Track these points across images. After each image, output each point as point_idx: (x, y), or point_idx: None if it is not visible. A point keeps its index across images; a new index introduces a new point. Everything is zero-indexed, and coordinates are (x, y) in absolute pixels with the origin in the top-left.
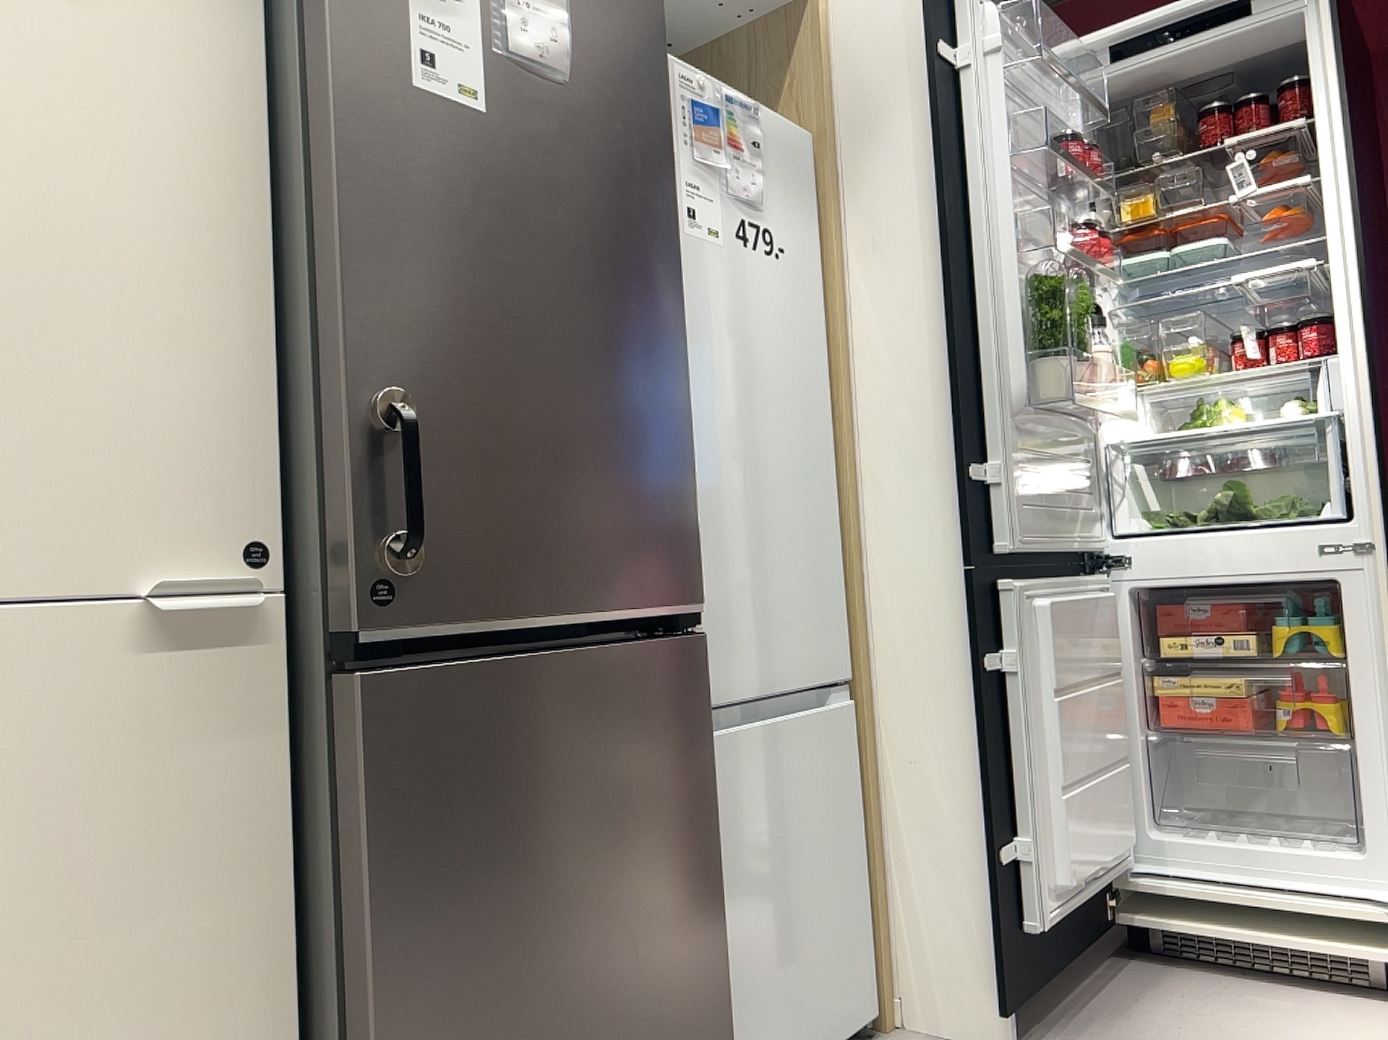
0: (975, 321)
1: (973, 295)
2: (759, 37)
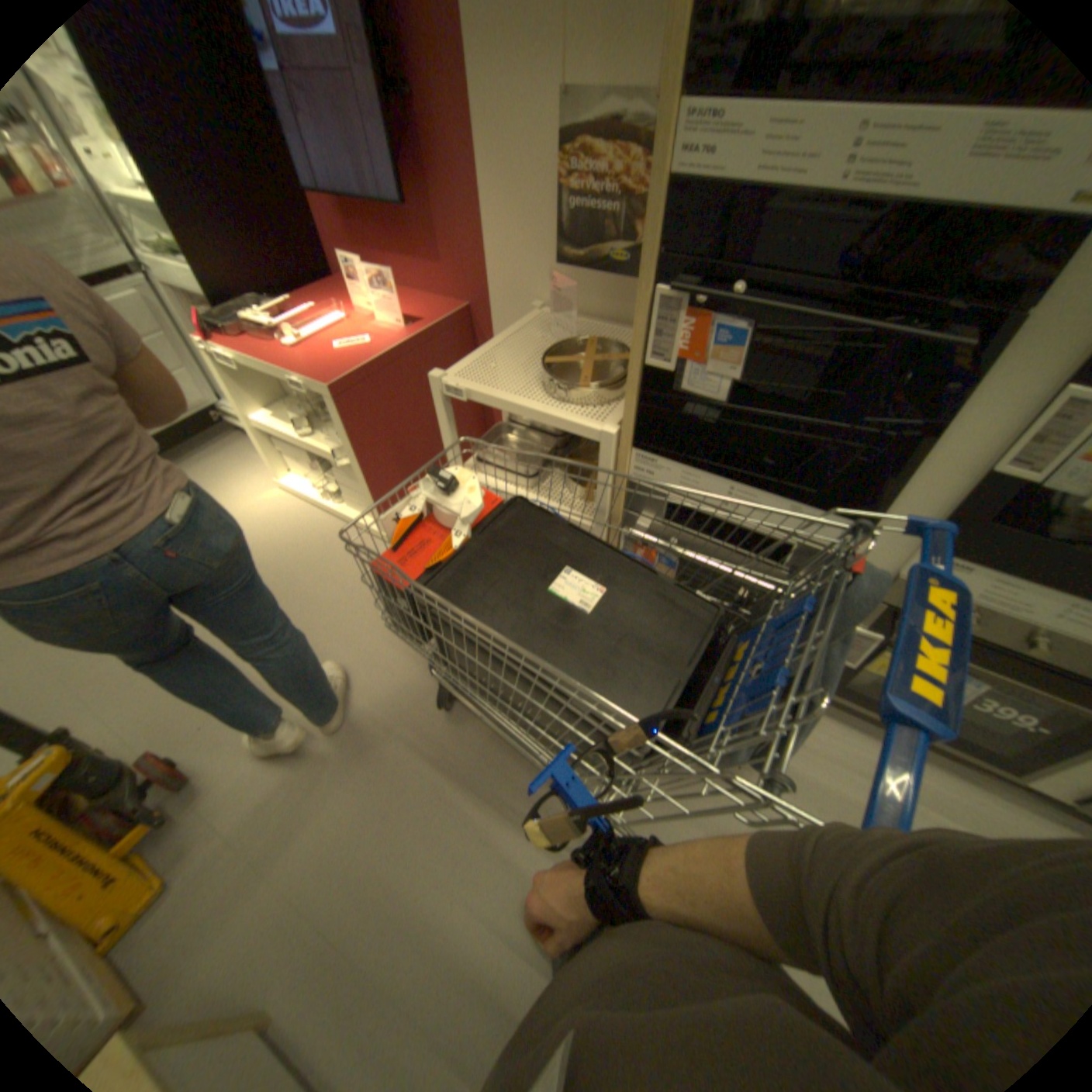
0: None
1: None
2: None
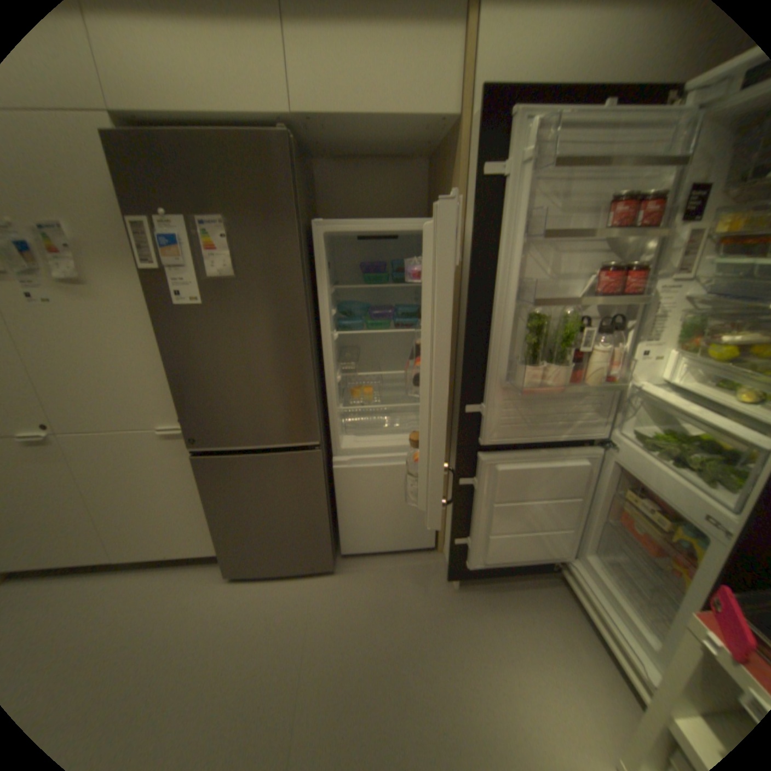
0: (486, 335)
1: (488, 322)
2: (451, 139)
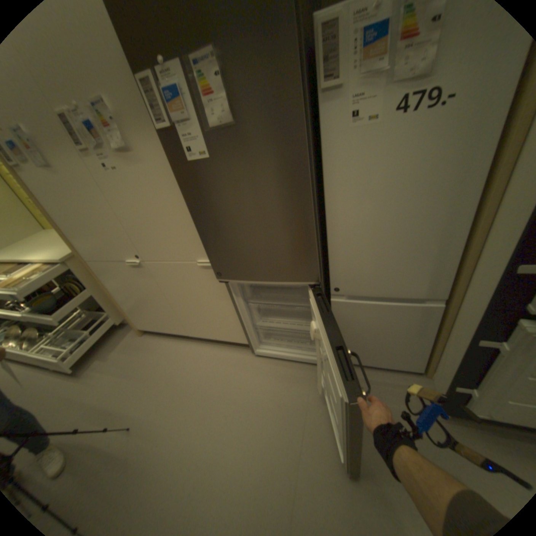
0: None
1: None
2: None
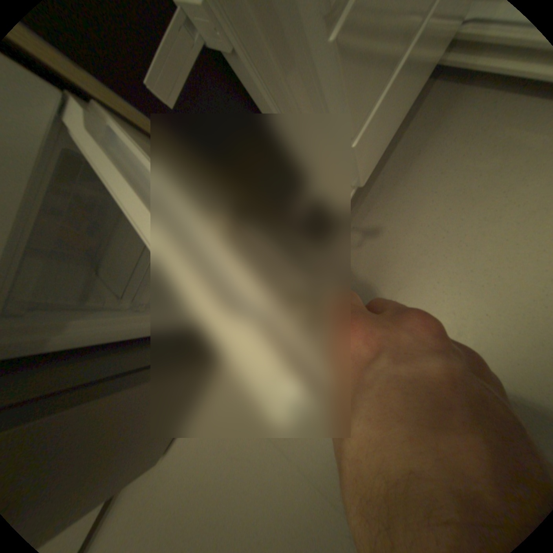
0: None
1: None
2: None
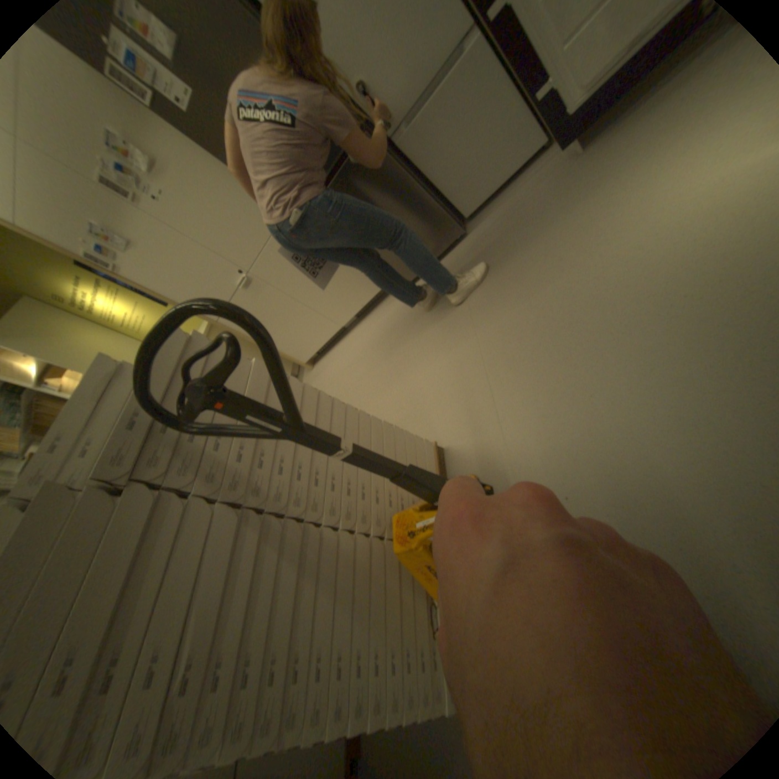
0: None
1: None
2: None
